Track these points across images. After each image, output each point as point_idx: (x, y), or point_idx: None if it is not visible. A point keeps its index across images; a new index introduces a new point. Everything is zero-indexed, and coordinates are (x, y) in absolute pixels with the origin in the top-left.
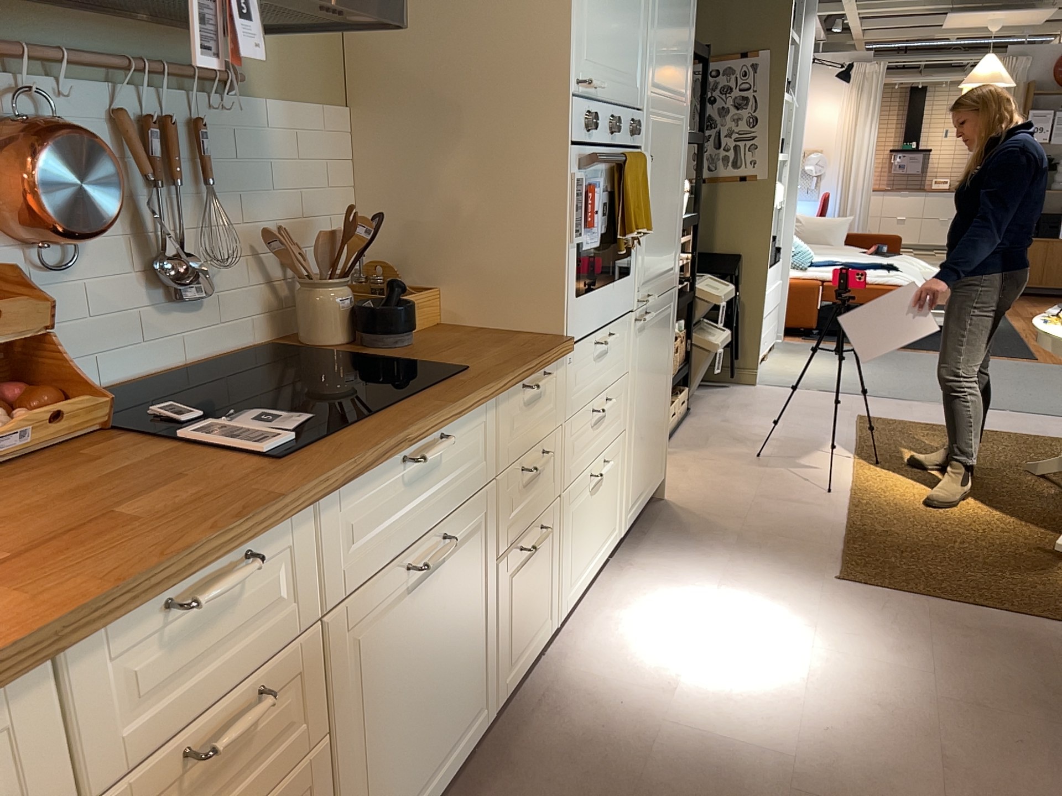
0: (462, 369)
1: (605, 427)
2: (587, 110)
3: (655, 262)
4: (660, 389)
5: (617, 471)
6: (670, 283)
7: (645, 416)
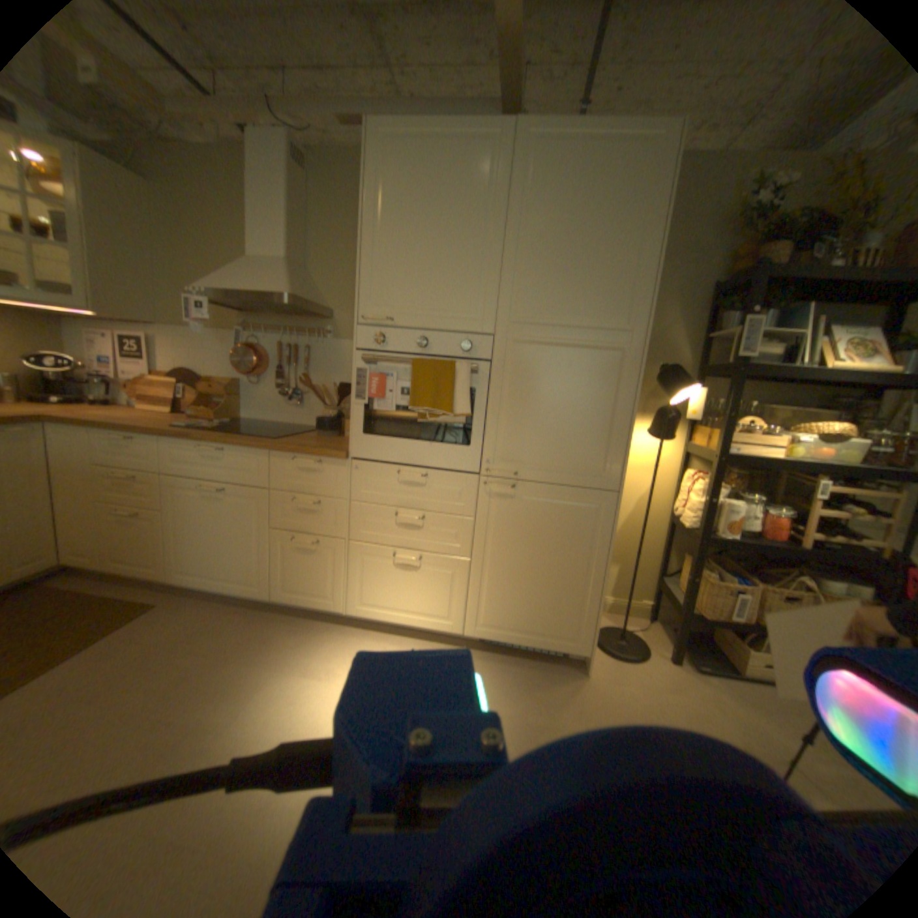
0: (273, 439)
1: (420, 535)
2: (376, 330)
3: (536, 452)
4: (565, 567)
5: (449, 580)
6: (591, 481)
7: (516, 570)
